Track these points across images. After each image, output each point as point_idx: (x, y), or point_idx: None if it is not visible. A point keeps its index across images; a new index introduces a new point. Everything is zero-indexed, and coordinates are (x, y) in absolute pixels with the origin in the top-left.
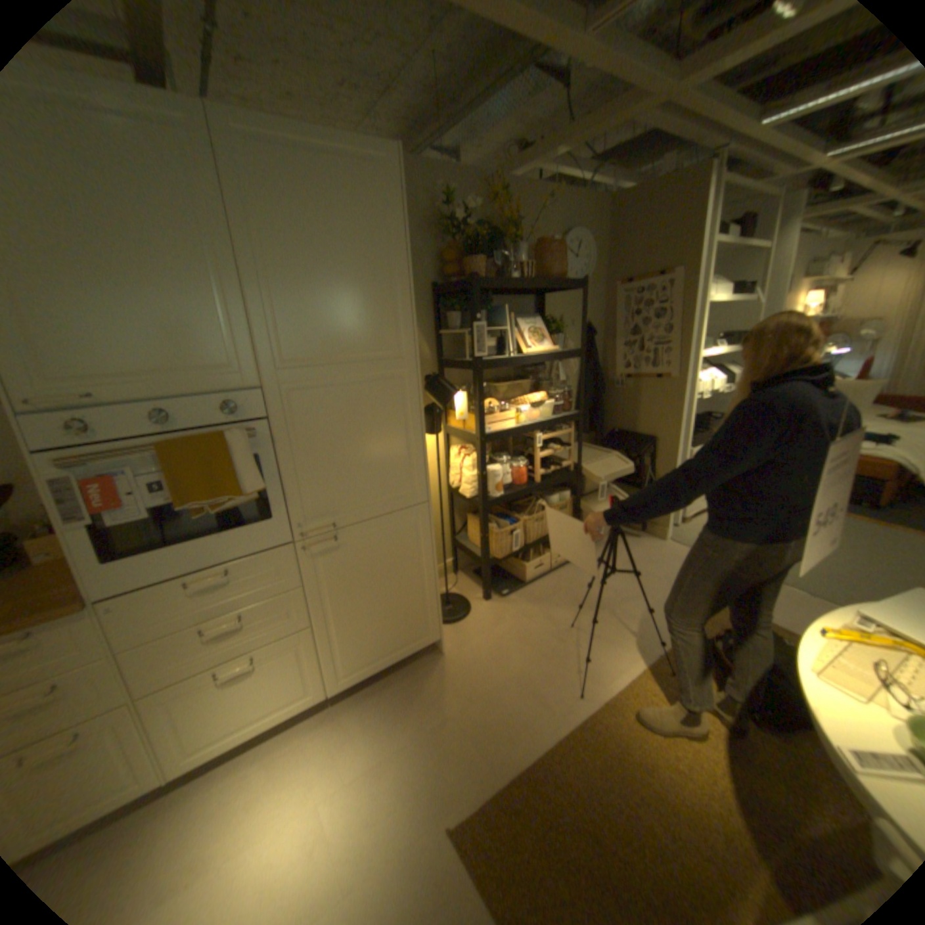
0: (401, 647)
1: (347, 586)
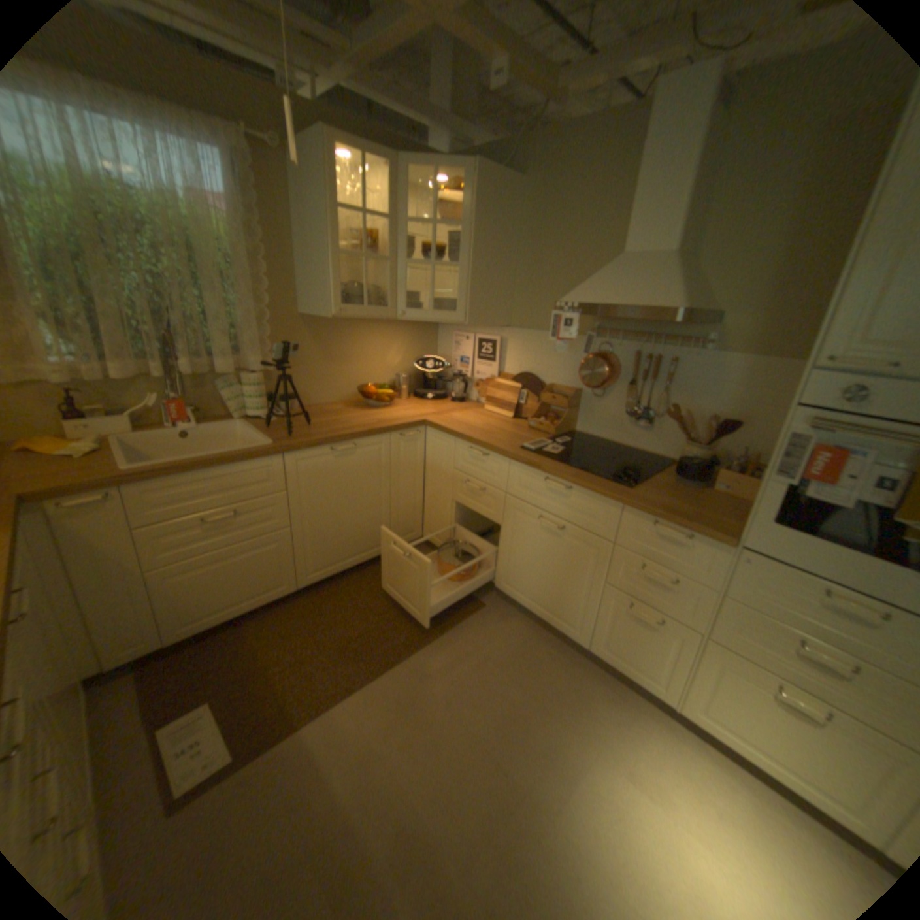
0: None
1: None
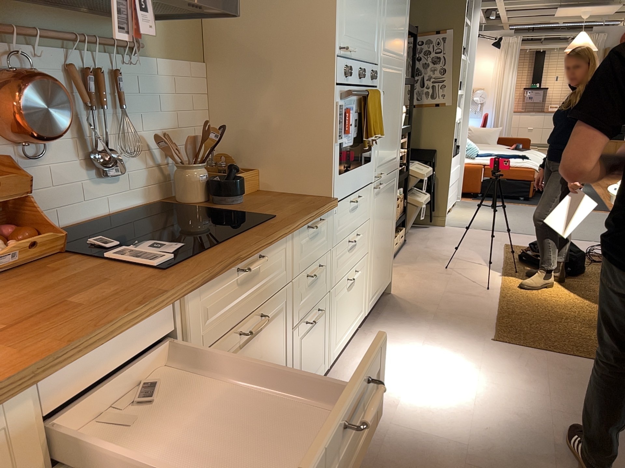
0: (383, 281)
1: (379, 223)
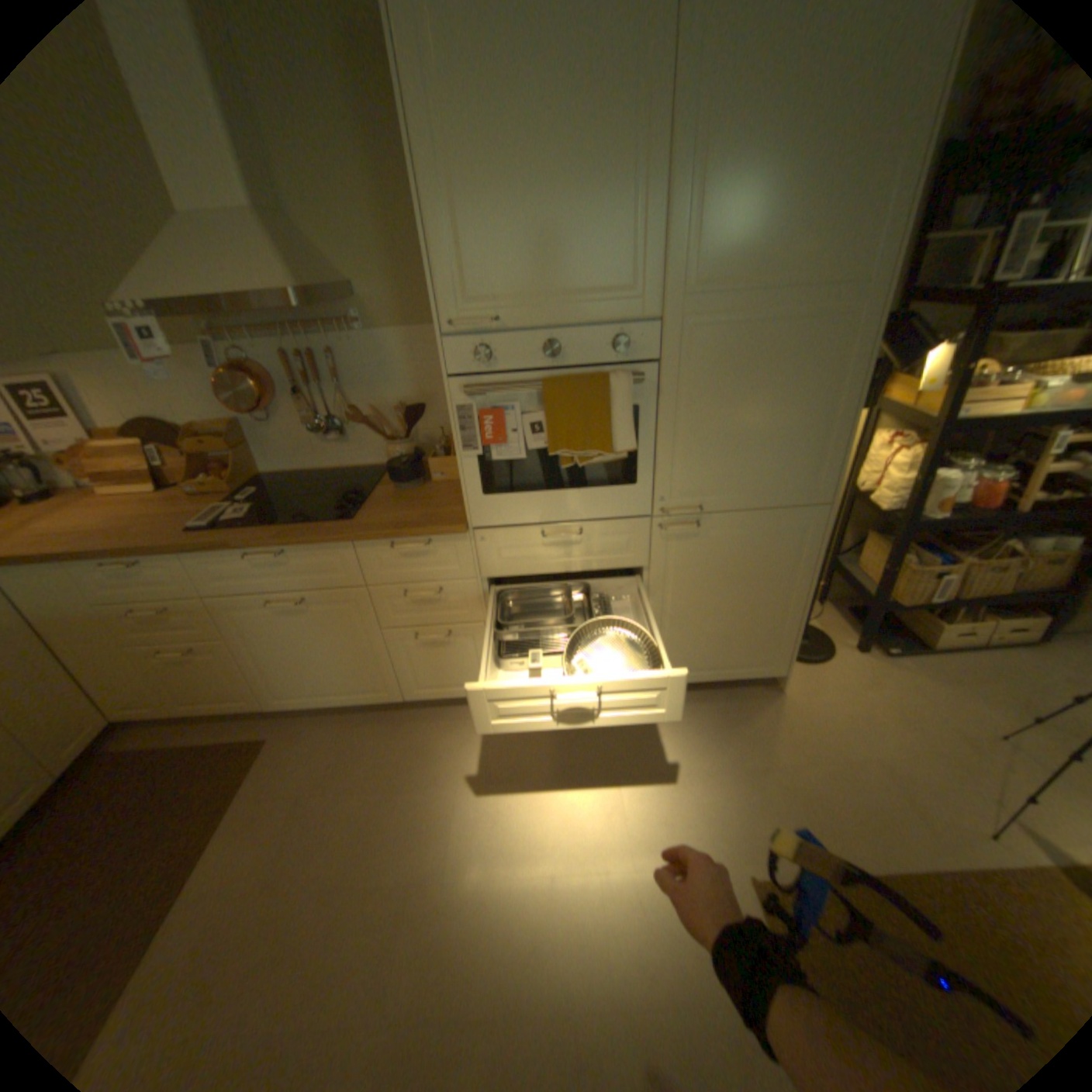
0: (735, 667)
1: (695, 581)
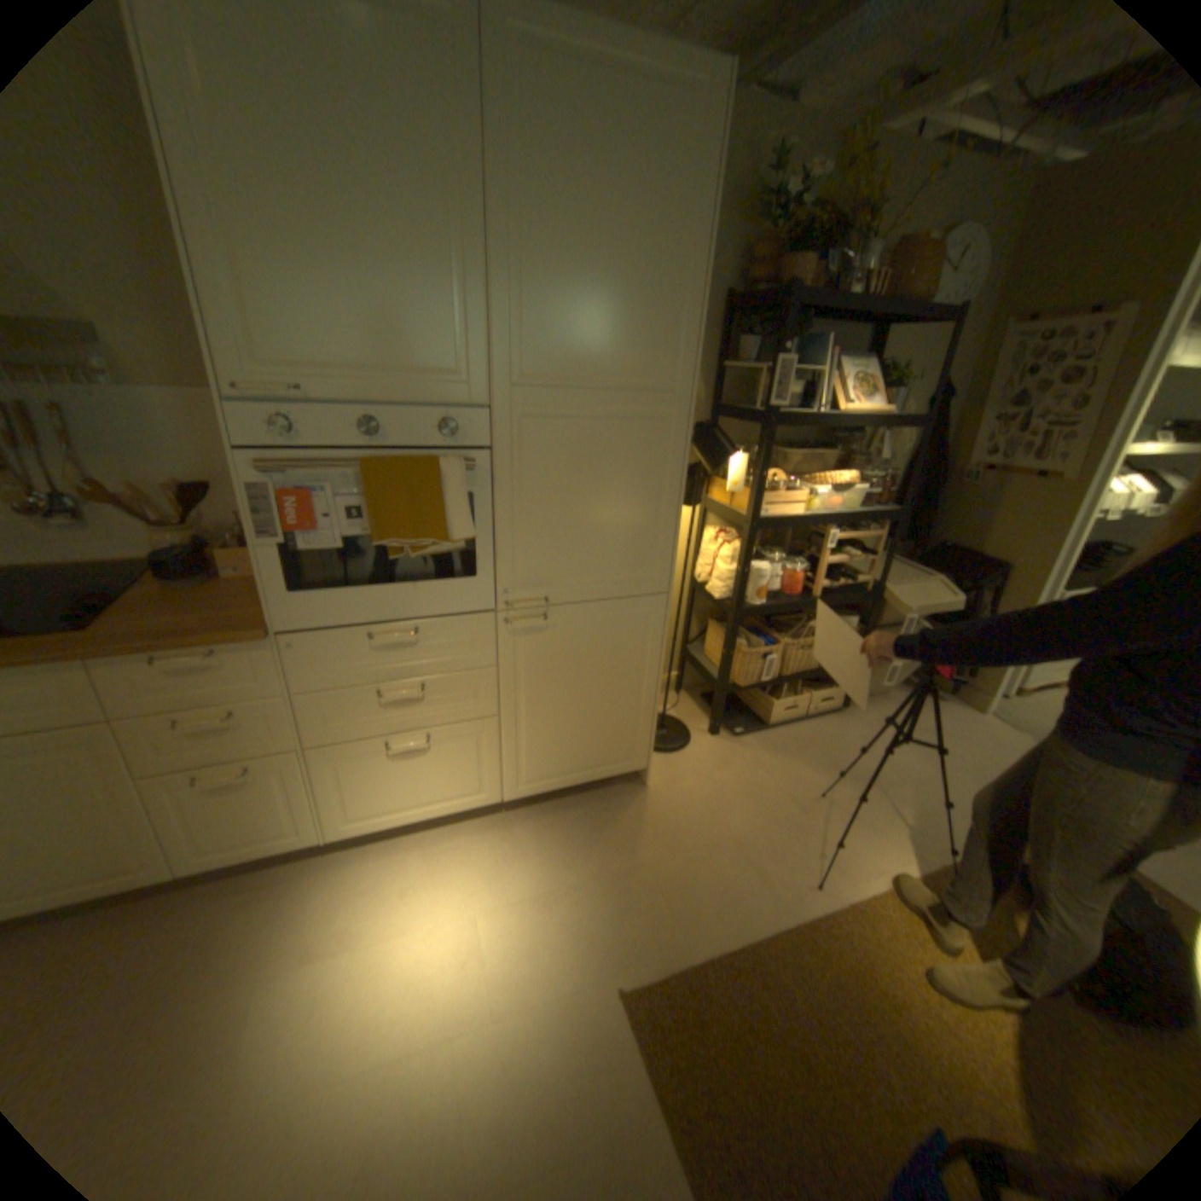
0: (597, 766)
1: (548, 677)
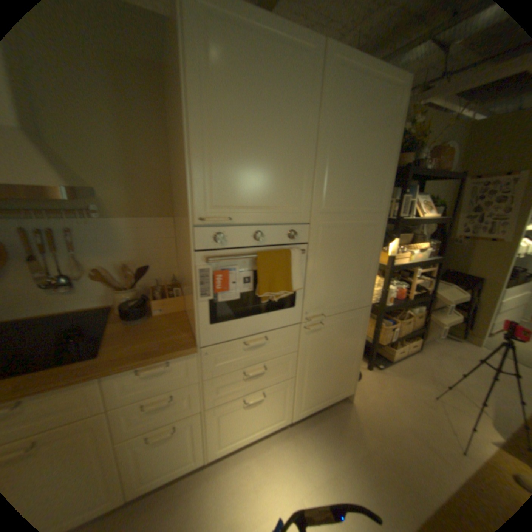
0: (335, 396)
1: (320, 354)
